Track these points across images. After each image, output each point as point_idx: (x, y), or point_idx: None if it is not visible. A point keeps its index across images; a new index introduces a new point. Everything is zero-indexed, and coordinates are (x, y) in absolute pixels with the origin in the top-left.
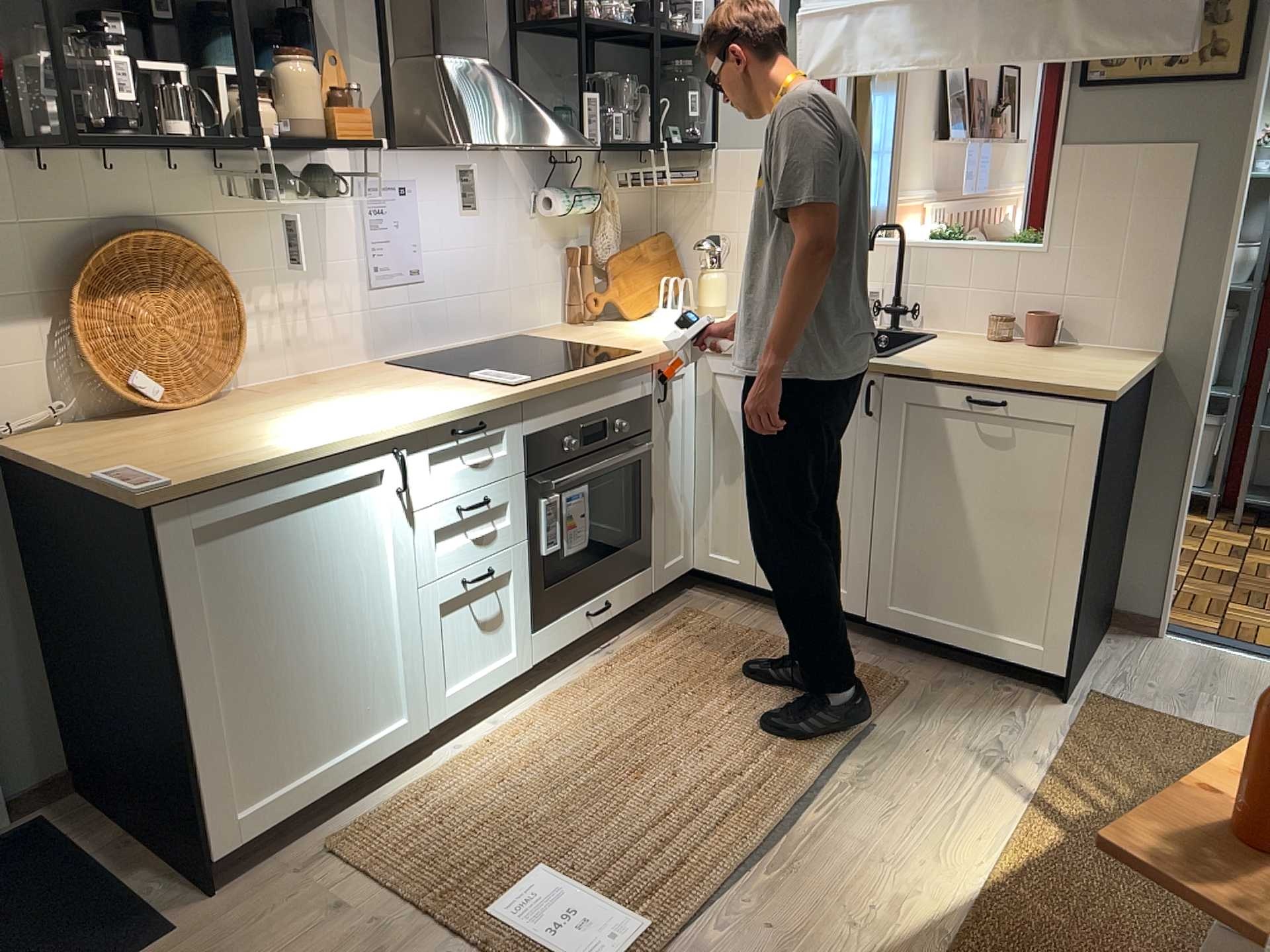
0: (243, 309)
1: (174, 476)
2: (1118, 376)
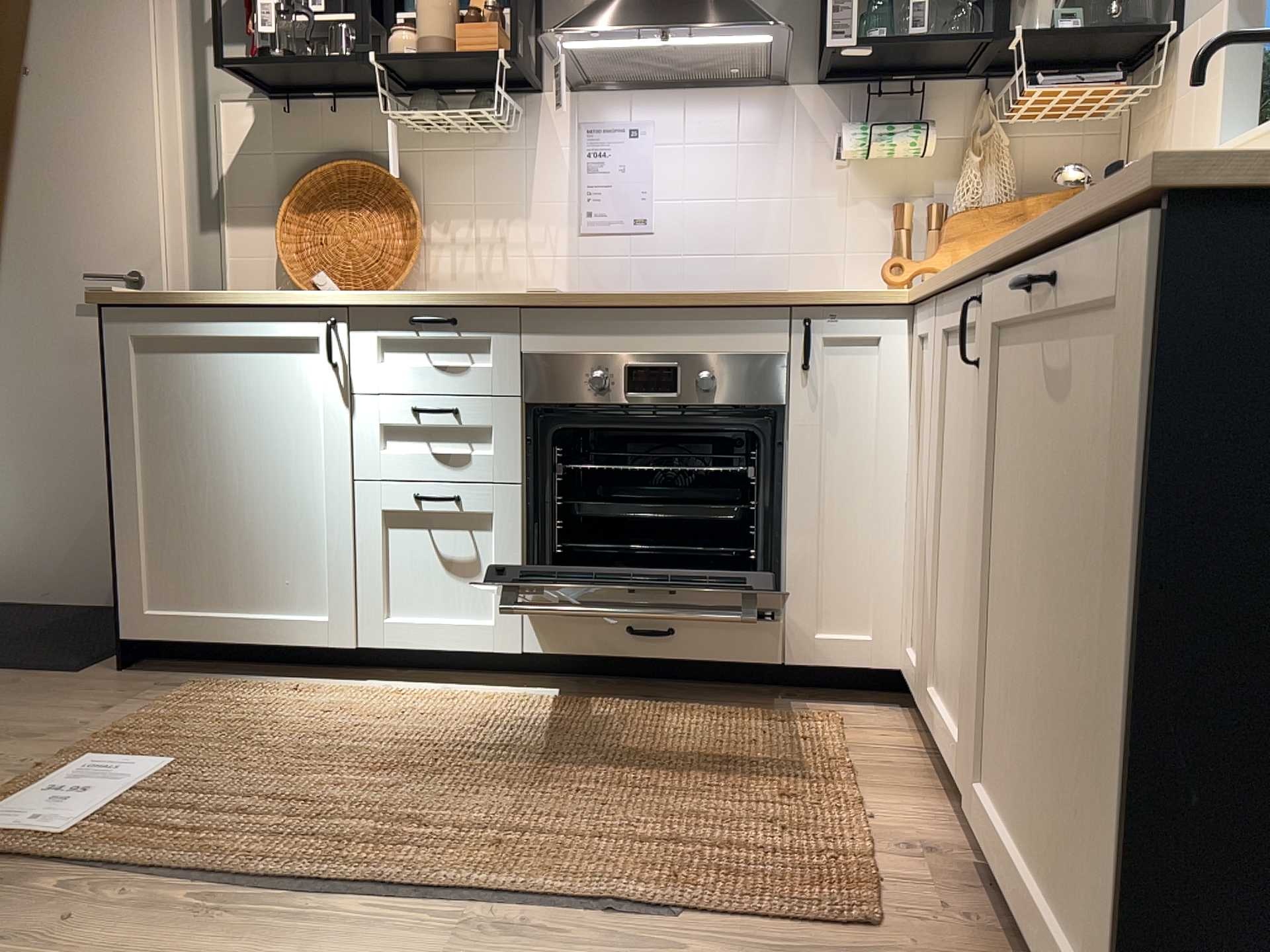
0: (416, 231)
1: (136, 293)
2: None
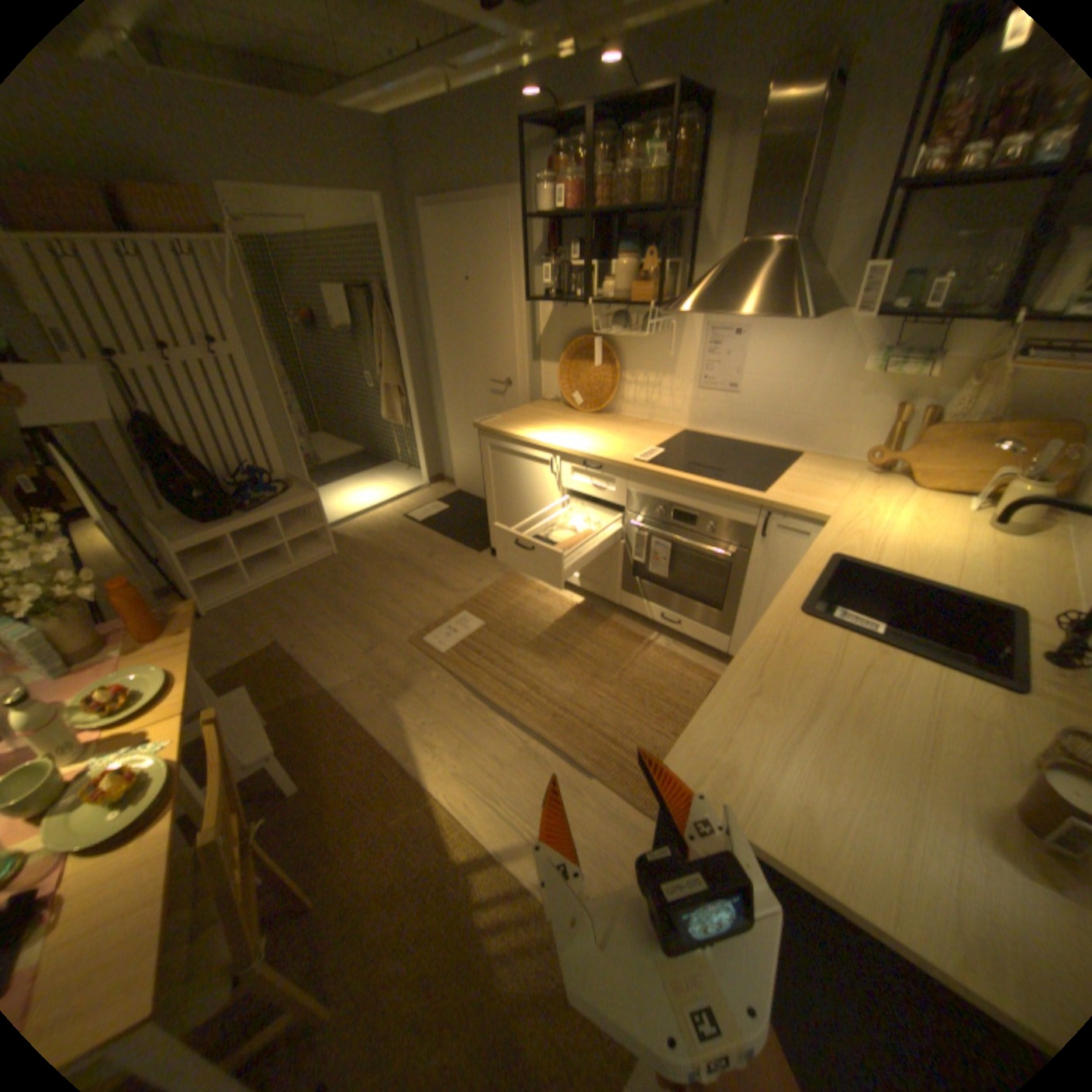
0: (616, 379)
1: (489, 424)
2: (766, 833)
